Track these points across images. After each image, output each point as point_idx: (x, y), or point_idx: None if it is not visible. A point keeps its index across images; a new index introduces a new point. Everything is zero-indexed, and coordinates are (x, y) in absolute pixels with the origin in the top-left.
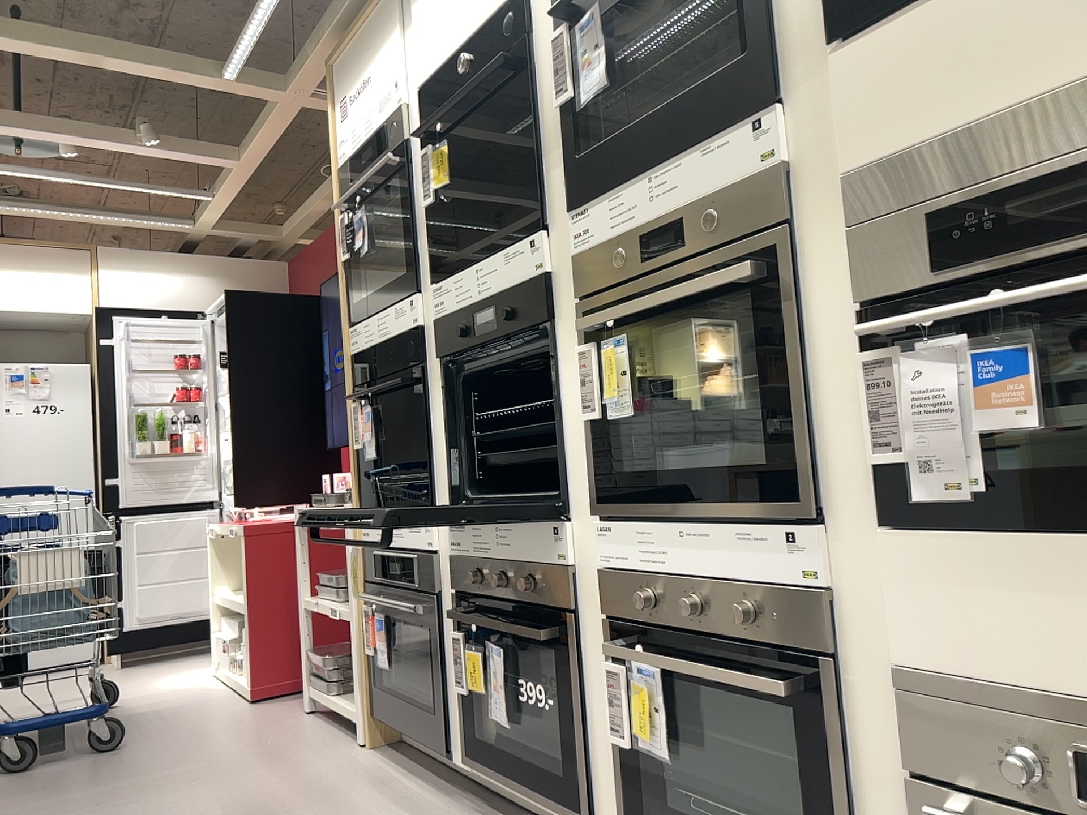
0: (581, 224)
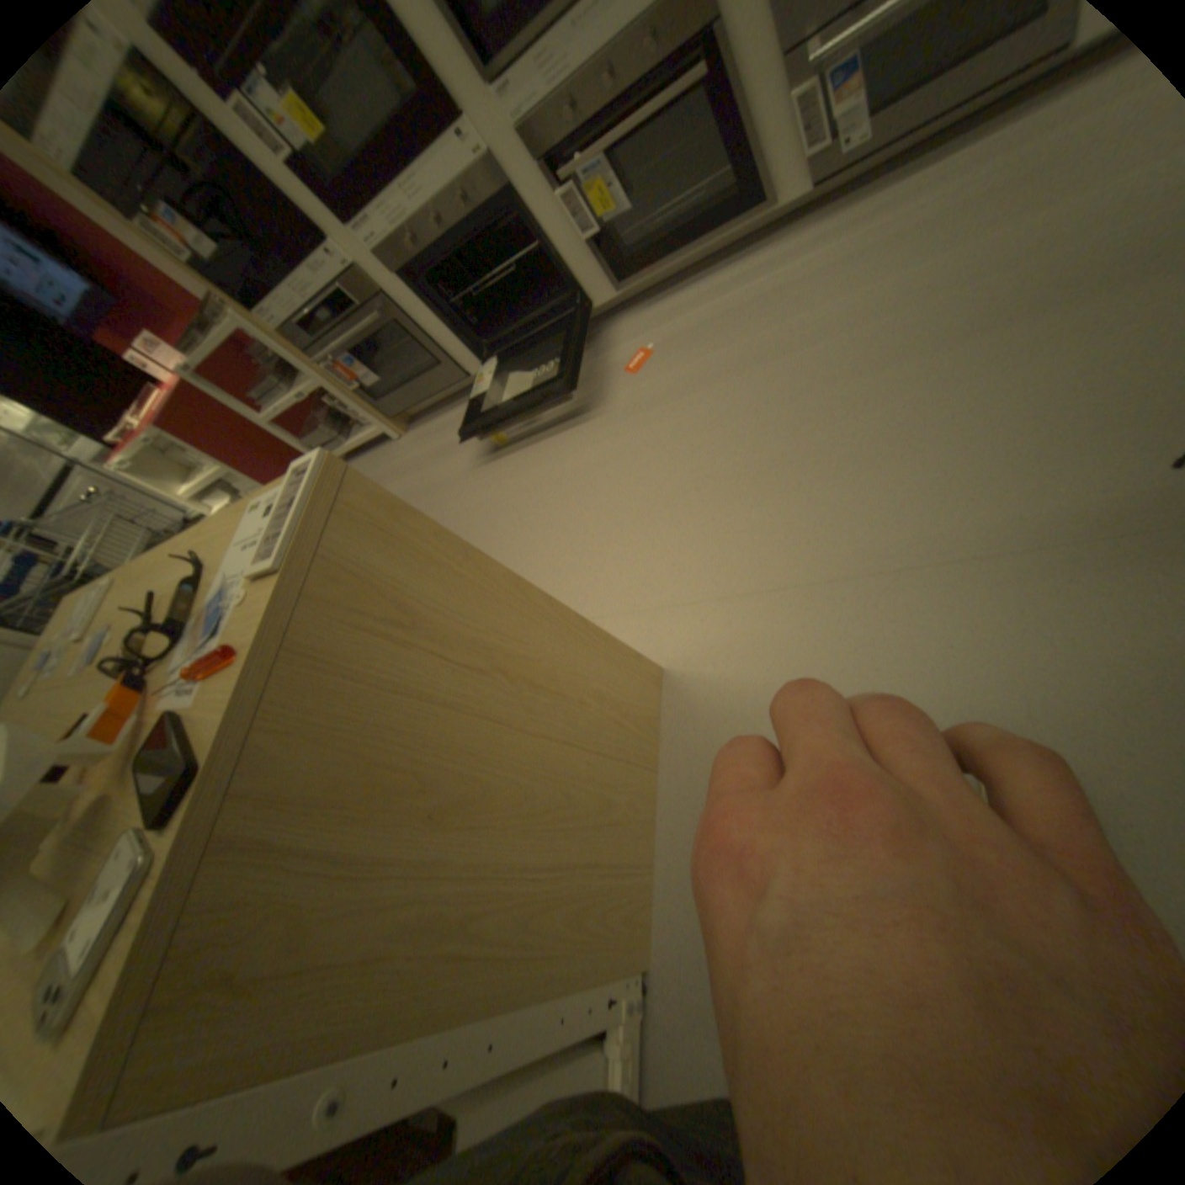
0: None
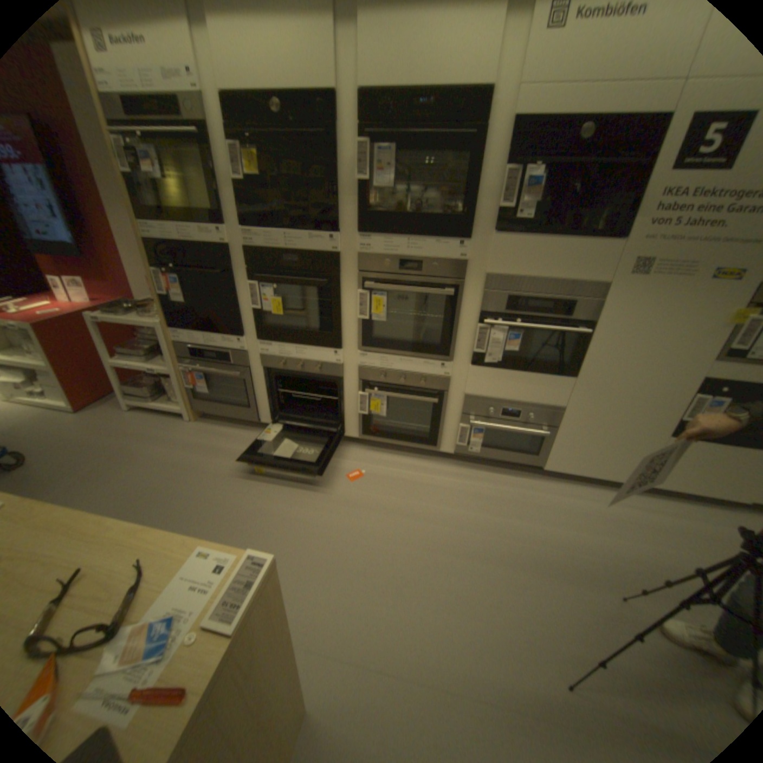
0: (366, 243)
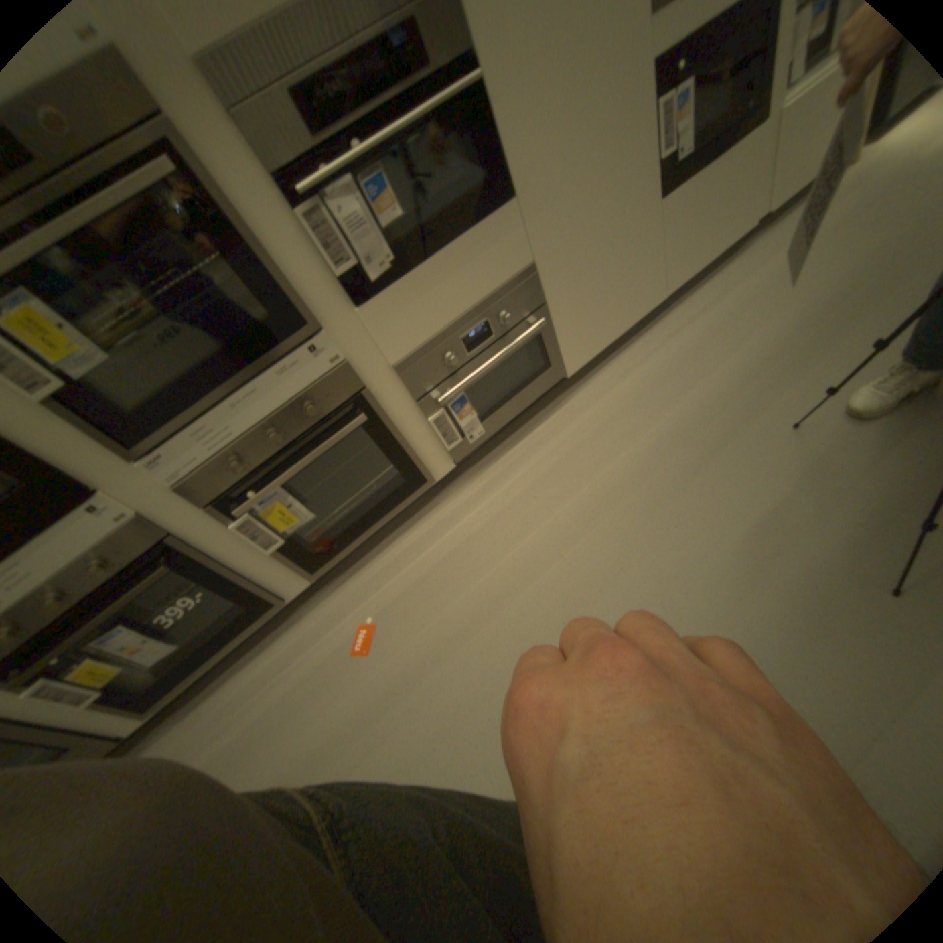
0: None
